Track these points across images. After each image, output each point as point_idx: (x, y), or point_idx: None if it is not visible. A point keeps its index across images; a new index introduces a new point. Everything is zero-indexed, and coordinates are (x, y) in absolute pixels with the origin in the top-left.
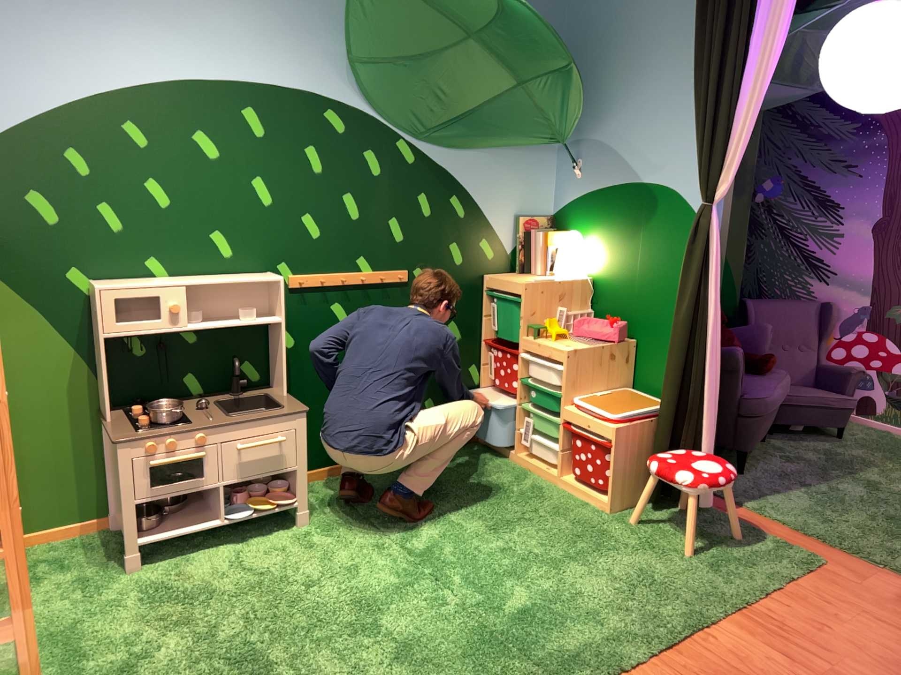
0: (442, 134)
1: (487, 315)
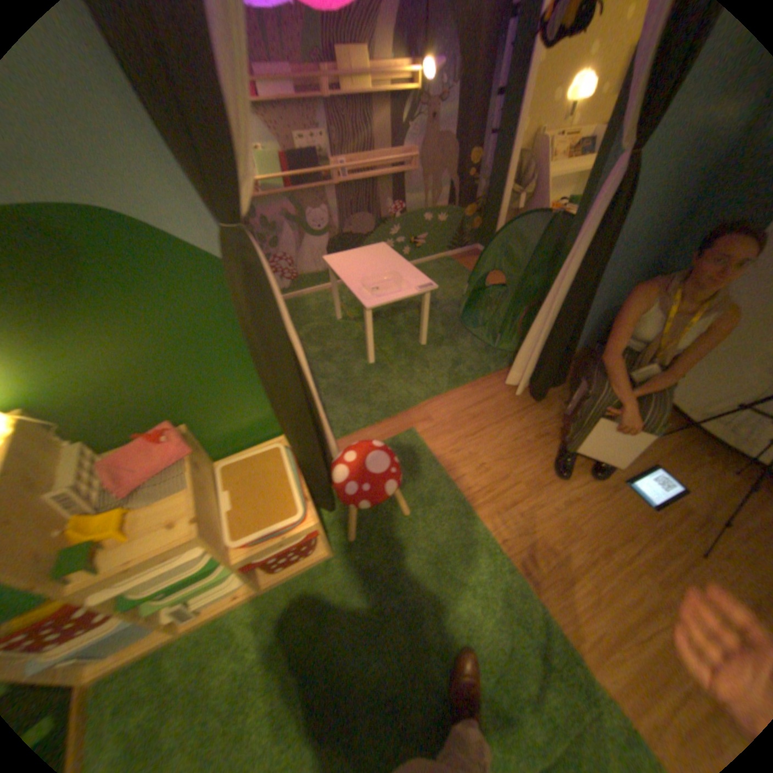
0: None
1: None
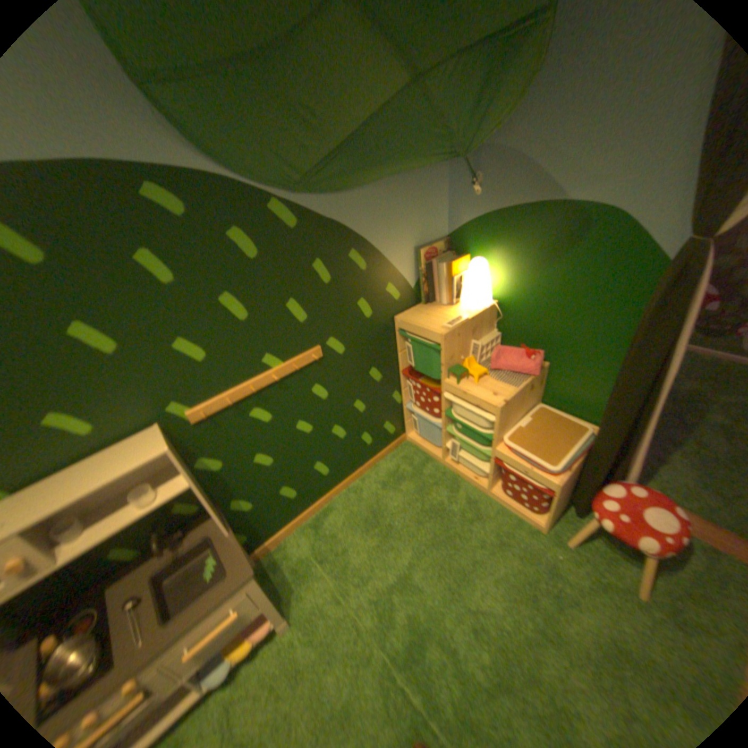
0: (323, 177)
1: (402, 356)
